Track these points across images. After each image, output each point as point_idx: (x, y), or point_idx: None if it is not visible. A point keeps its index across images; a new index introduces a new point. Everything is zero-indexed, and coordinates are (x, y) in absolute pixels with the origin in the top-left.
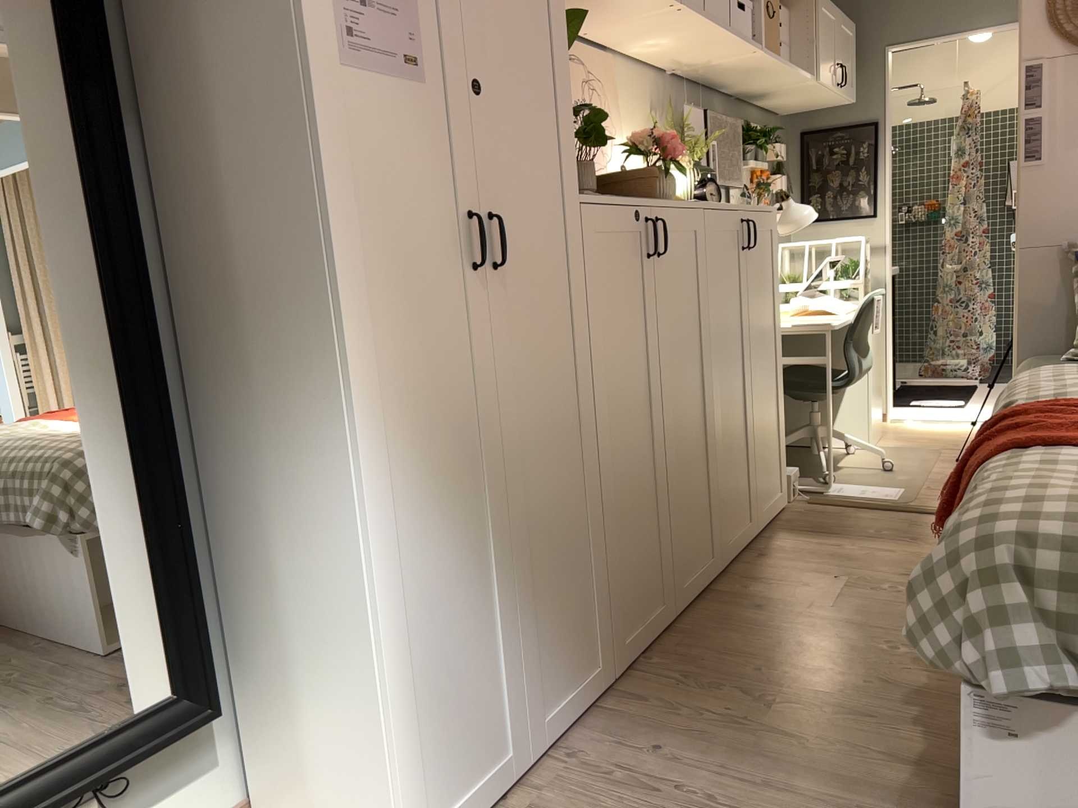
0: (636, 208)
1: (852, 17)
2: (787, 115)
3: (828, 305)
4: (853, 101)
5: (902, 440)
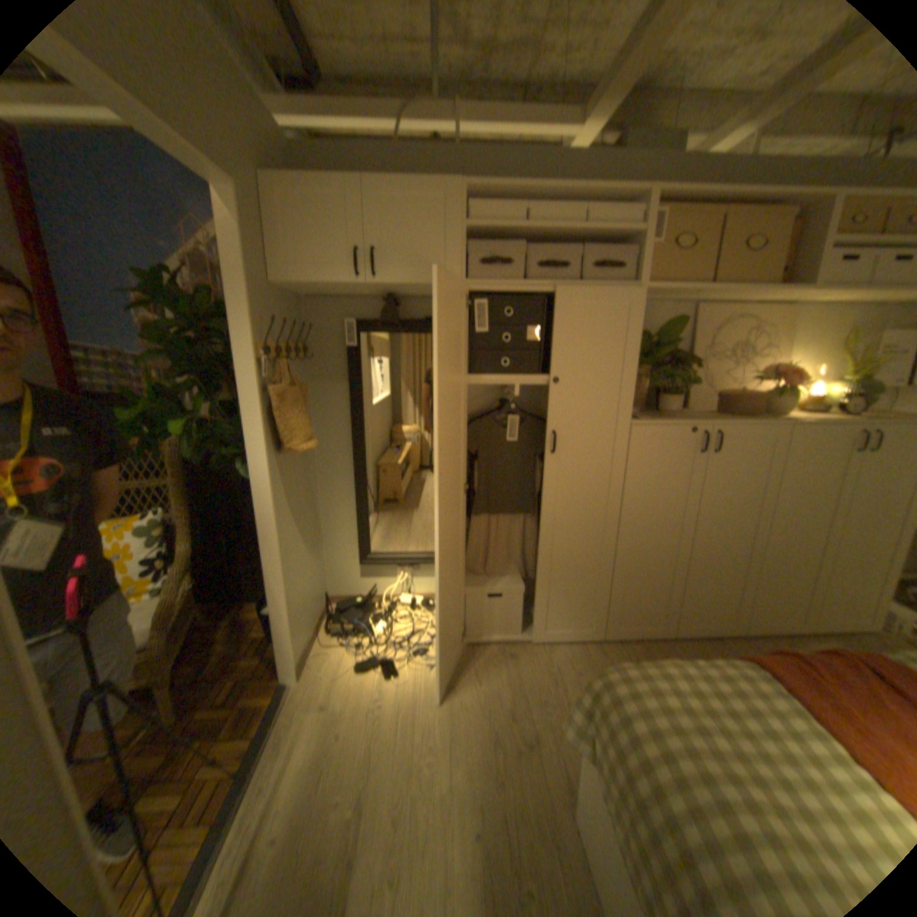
0: (694, 426)
1: None
2: None
3: None
4: None
5: None
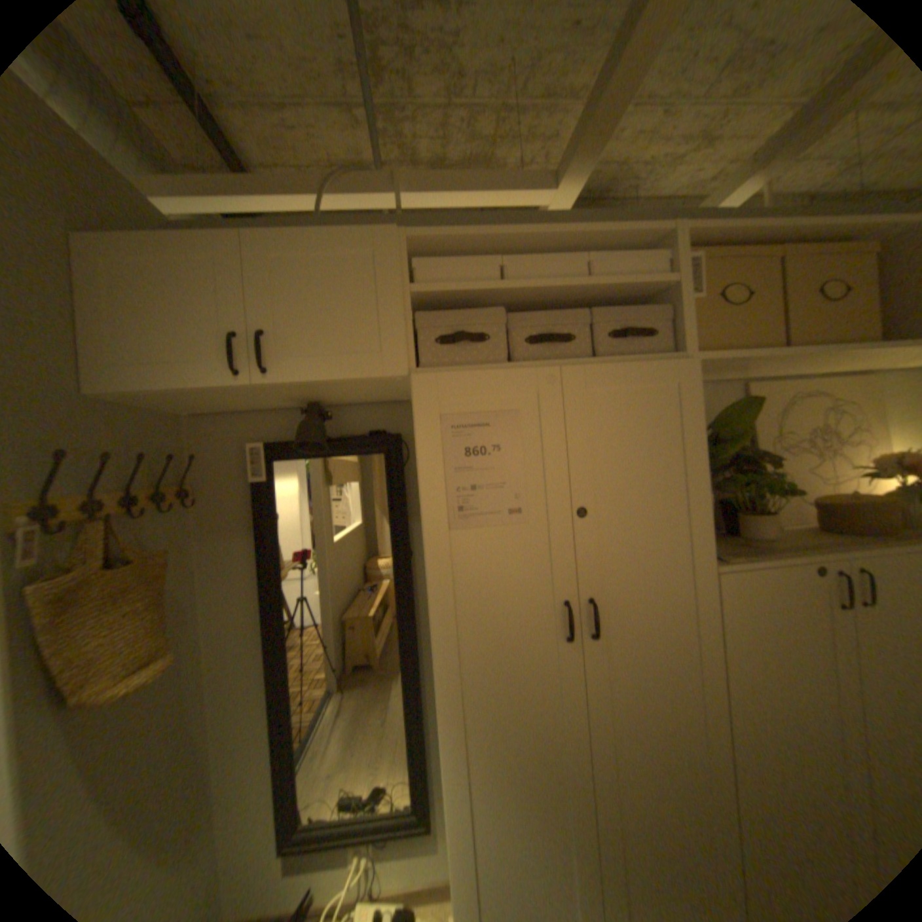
0: (820, 566)
1: None
2: None
3: None
4: None
5: None
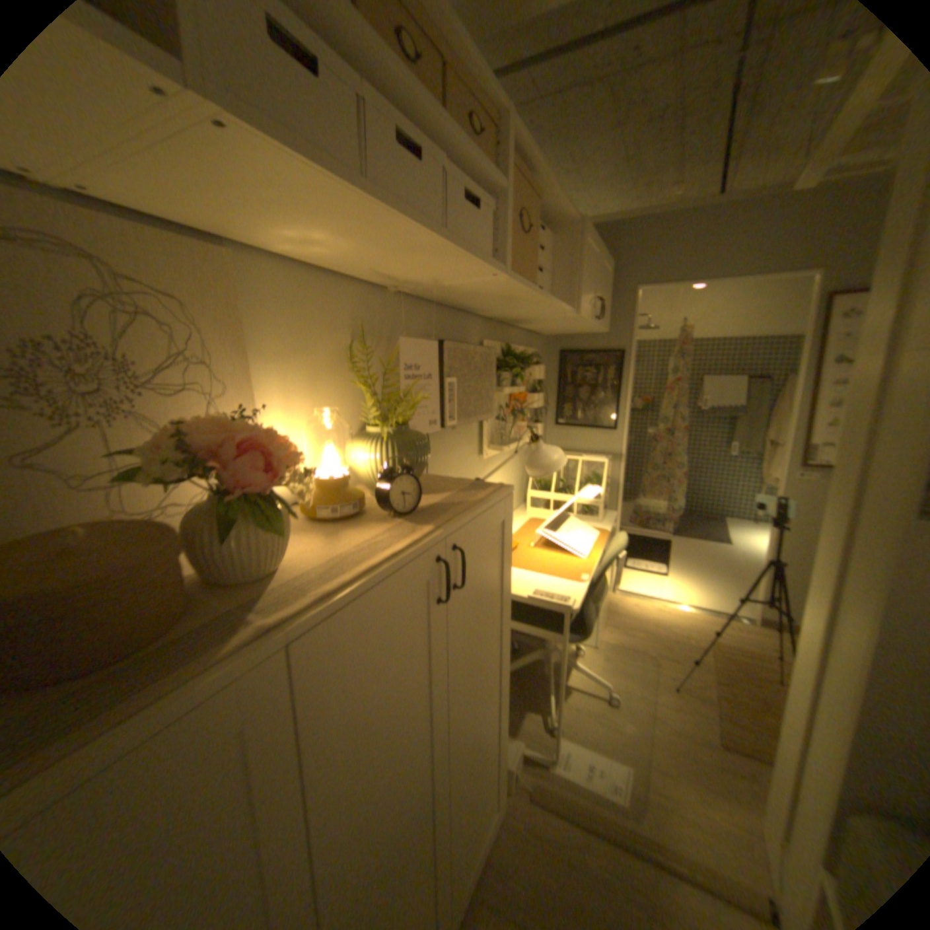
0: None
1: (613, 252)
2: (549, 333)
3: (569, 541)
4: (607, 327)
5: (622, 633)
